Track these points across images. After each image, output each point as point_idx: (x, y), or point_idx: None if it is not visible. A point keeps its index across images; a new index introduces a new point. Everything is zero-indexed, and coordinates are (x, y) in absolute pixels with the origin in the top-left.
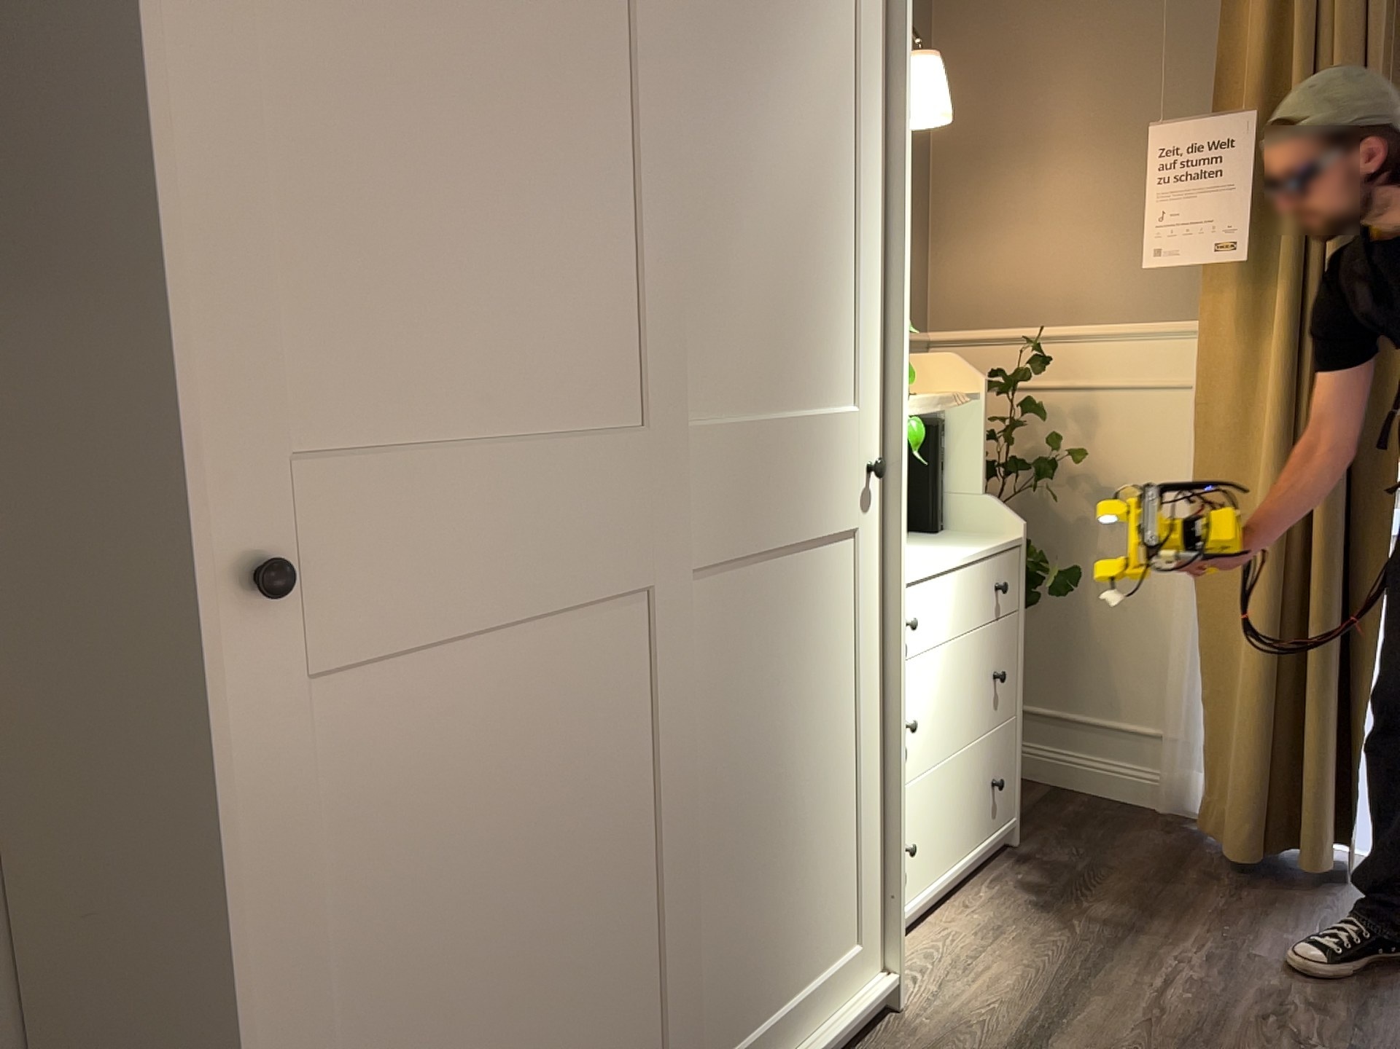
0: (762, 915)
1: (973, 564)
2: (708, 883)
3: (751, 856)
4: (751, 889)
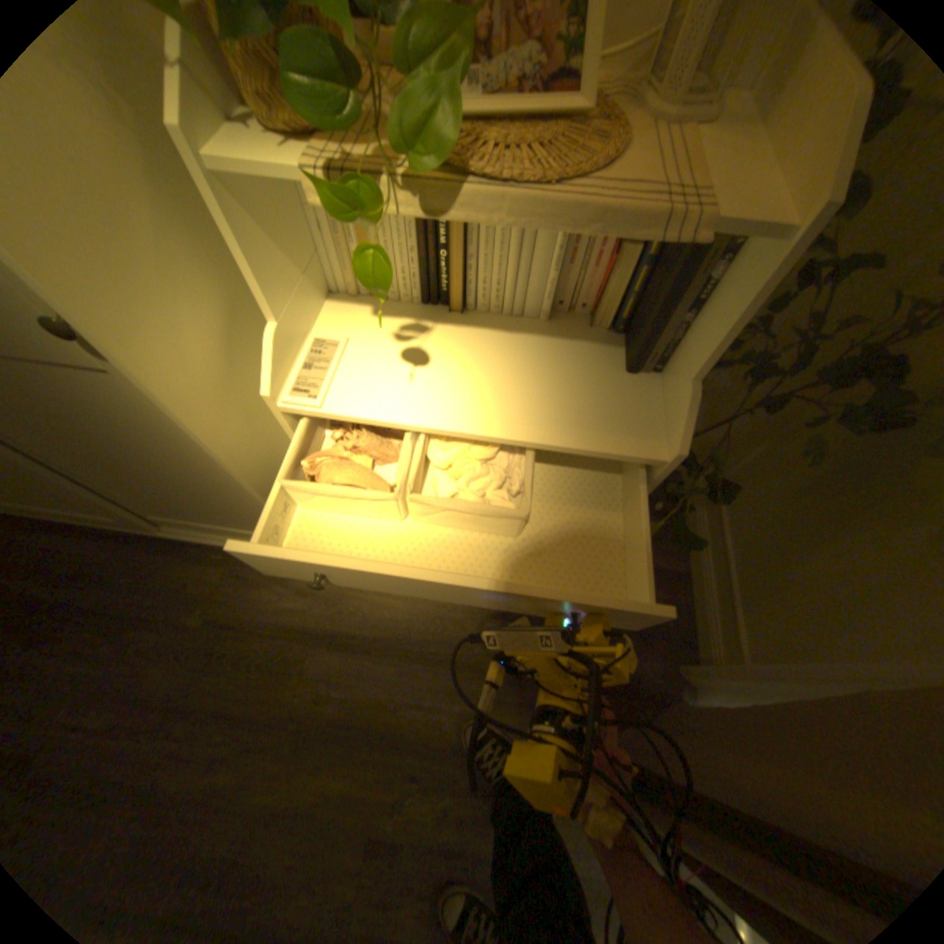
0: (165, 499)
1: (511, 444)
2: (88, 474)
3: (128, 480)
4: (142, 490)
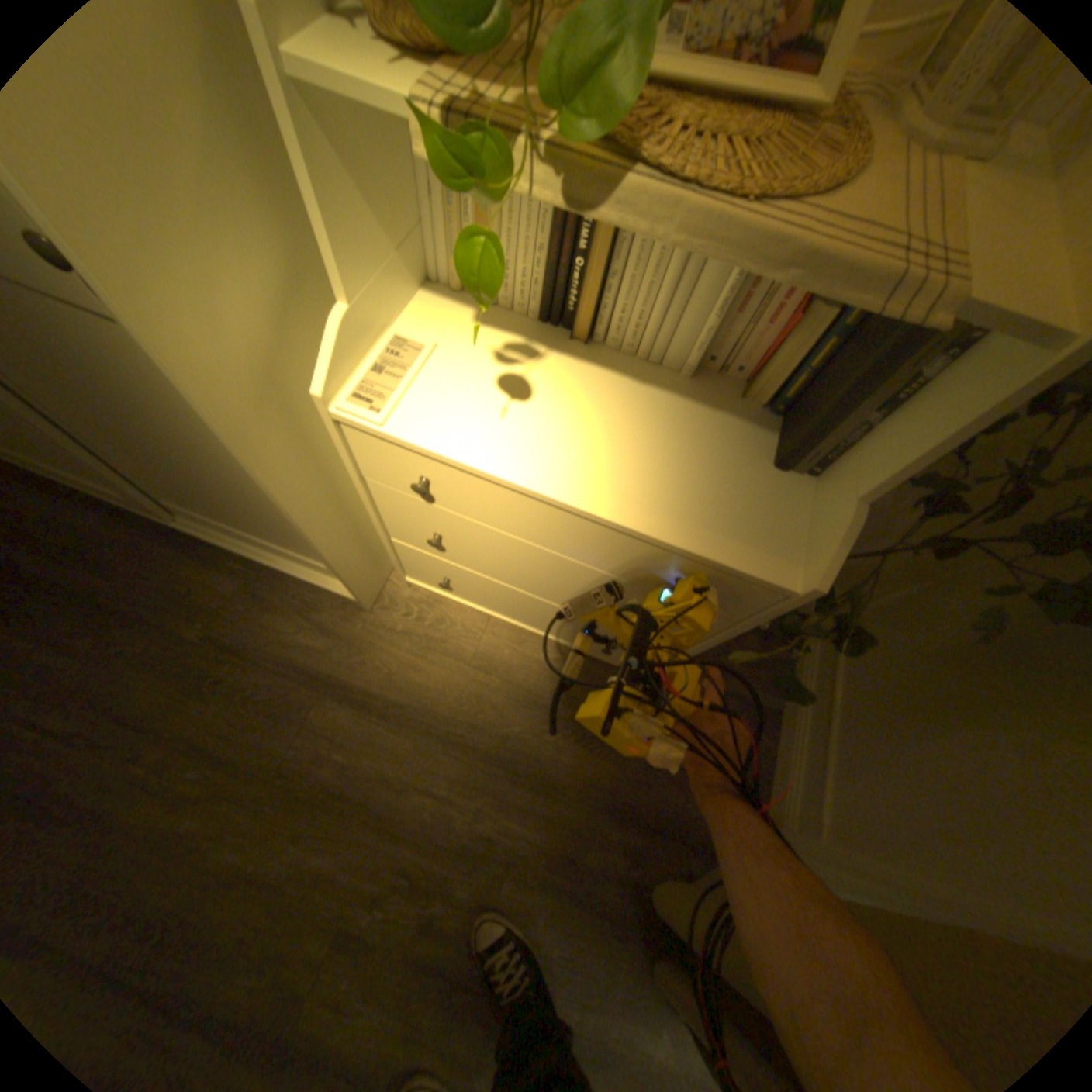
0: (183, 488)
1: (608, 525)
2: (96, 438)
3: (141, 456)
4: (157, 470)
